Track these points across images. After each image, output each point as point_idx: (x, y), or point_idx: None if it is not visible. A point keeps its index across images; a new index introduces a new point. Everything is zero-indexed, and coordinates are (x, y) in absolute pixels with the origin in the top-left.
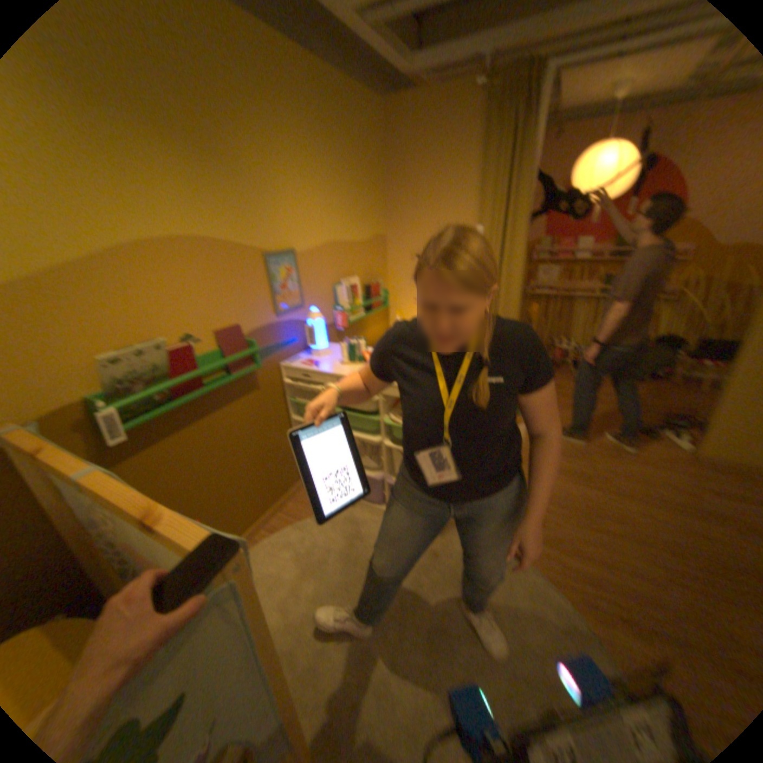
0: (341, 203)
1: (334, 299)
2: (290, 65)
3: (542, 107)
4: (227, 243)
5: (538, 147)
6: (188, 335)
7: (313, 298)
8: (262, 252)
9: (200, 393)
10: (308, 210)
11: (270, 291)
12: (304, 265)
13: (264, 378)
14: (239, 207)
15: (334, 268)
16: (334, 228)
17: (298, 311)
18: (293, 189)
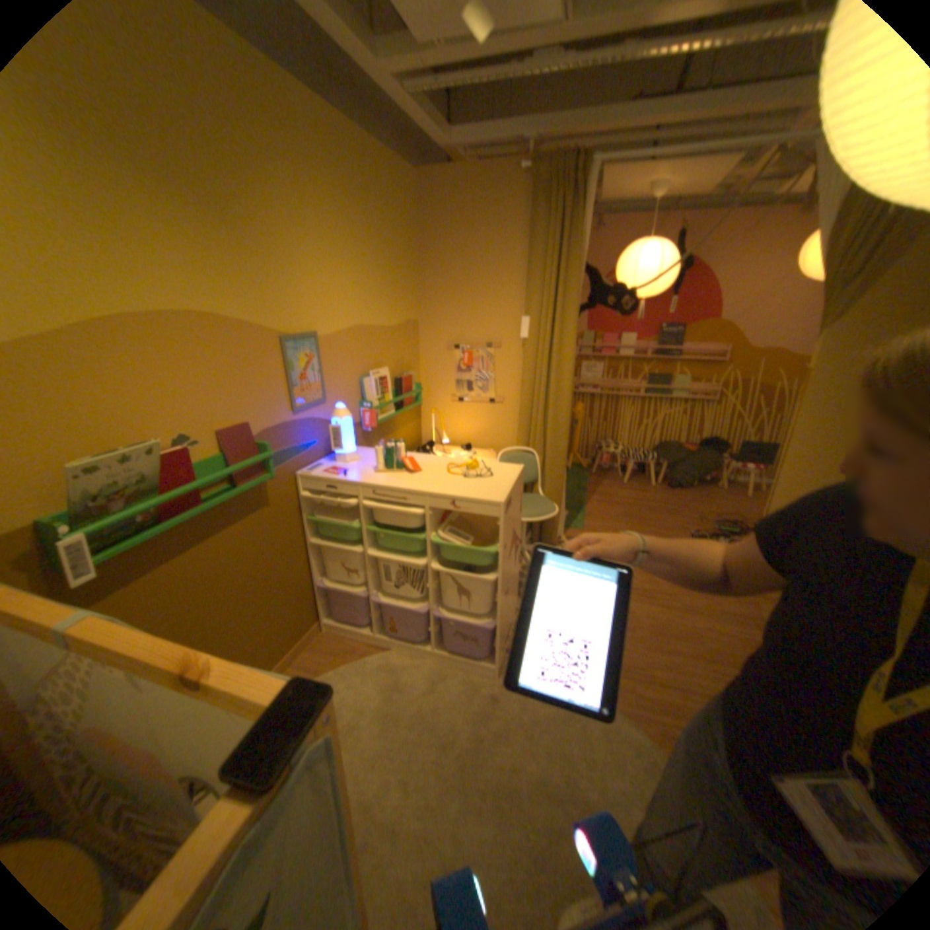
0: (368, 279)
1: (359, 392)
2: (315, 120)
3: (588, 198)
4: (235, 320)
5: (585, 238)
6: (180, 433)
7: (335, 389)
8: (277, 332)
9: (195, 509)
10: (331, 285)
11: (285, 380)
12: (325, 351)
13: (274, 489)
14: (250, 277)
15: (359, 355)
16: (360, 308)
17: (318, 405)
18: (315, 260)
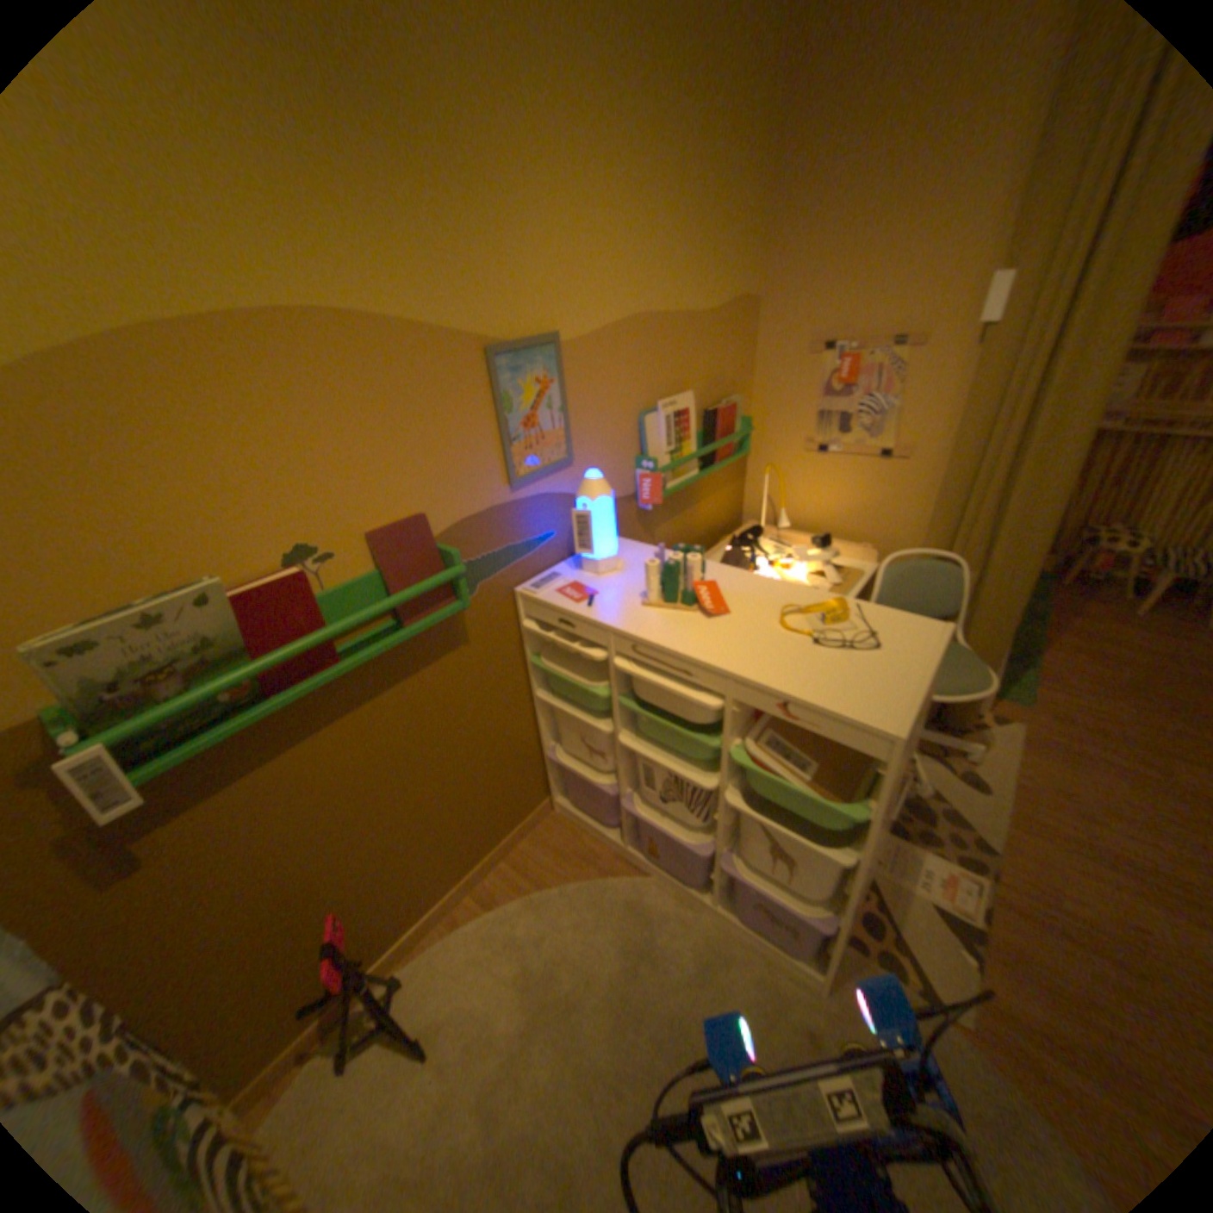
0: (670, 215)
1: (637, 441)
2: None
3: None
4: (393, 320)
5: None
6: (298, 544)
7: (593, 440)
8: (481, 338)
9: (326, 674)
10: (593, 233)
11: (497, 431)
12: (576, 369)
13: (479, 618)
14: (423, 225)
15: (642, 373)
16: (651, 277)
17: (559, 471)
18: (561, 178)
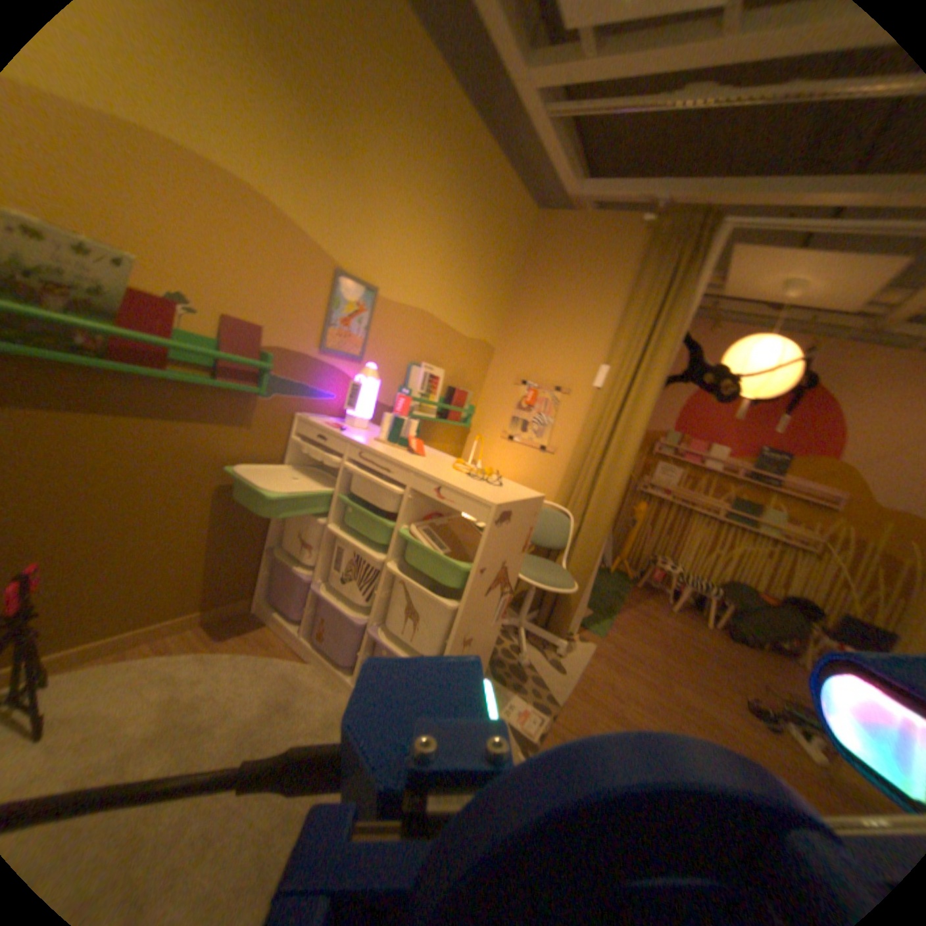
0: (454, 278)
1: (403, 378)
2: (452, 110)
3: (710, 261)
4: (293, 226)
5: (695, 300)
6: (179, 295)
7: (377, 360)
8: (335, 265)
9: (151, 374)
10: (412, 259)
11: (323, 316)
12: (380, 315)
13: (263, 418)
14: (328, 199)
15: (417, 343)
16: (436, 299)
17: (351, 363)
18: (404, 226)
